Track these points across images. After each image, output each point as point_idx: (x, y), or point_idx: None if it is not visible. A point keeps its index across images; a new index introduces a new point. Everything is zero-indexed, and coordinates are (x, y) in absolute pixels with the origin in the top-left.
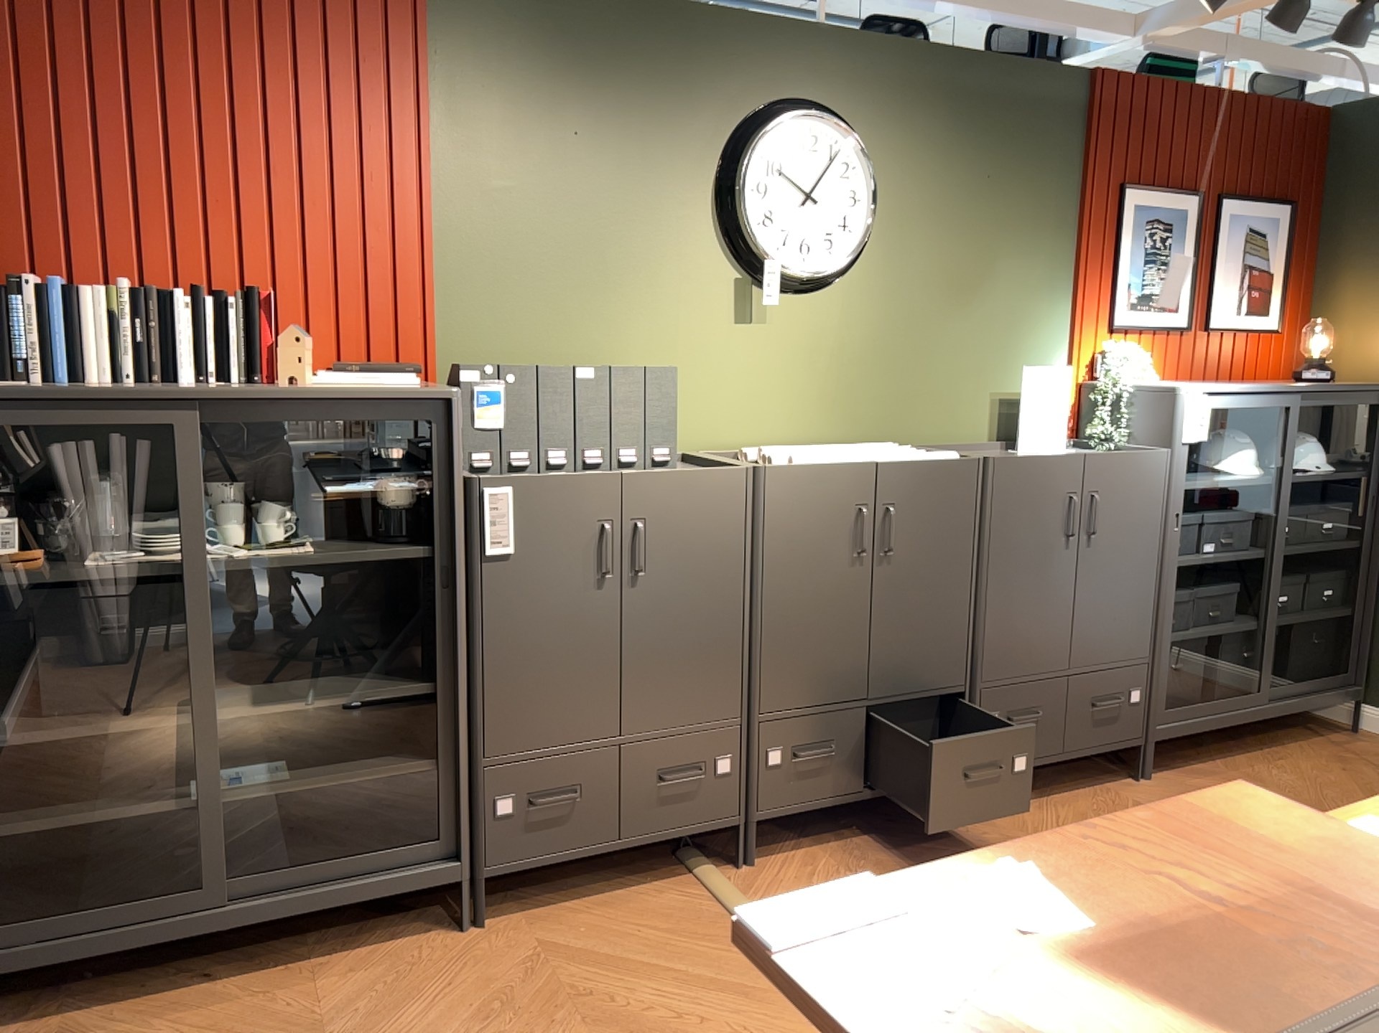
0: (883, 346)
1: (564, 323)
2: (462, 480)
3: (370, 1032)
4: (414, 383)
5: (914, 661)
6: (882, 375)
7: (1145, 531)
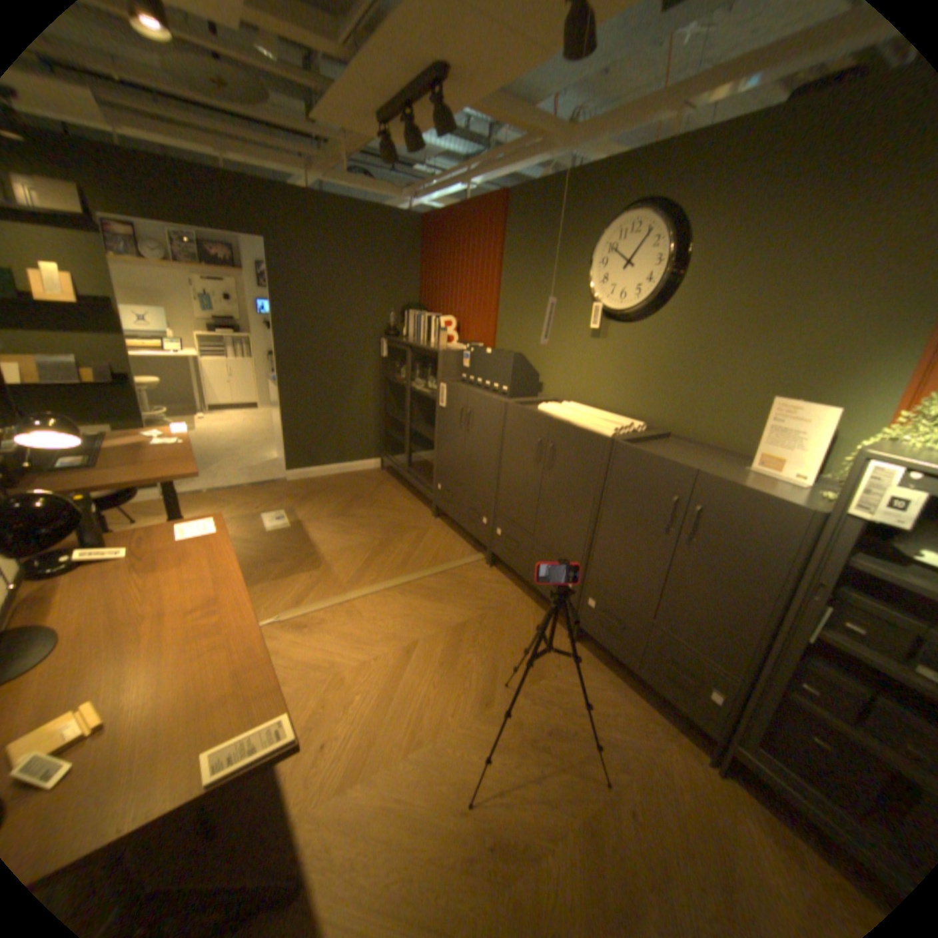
0: (676, 362)
1: (528, 333)
2: (443, 381)
3: (387, 511)
4: (461, 349)
5: (556, 534)
6: (671, 382)
7: (759, 568)
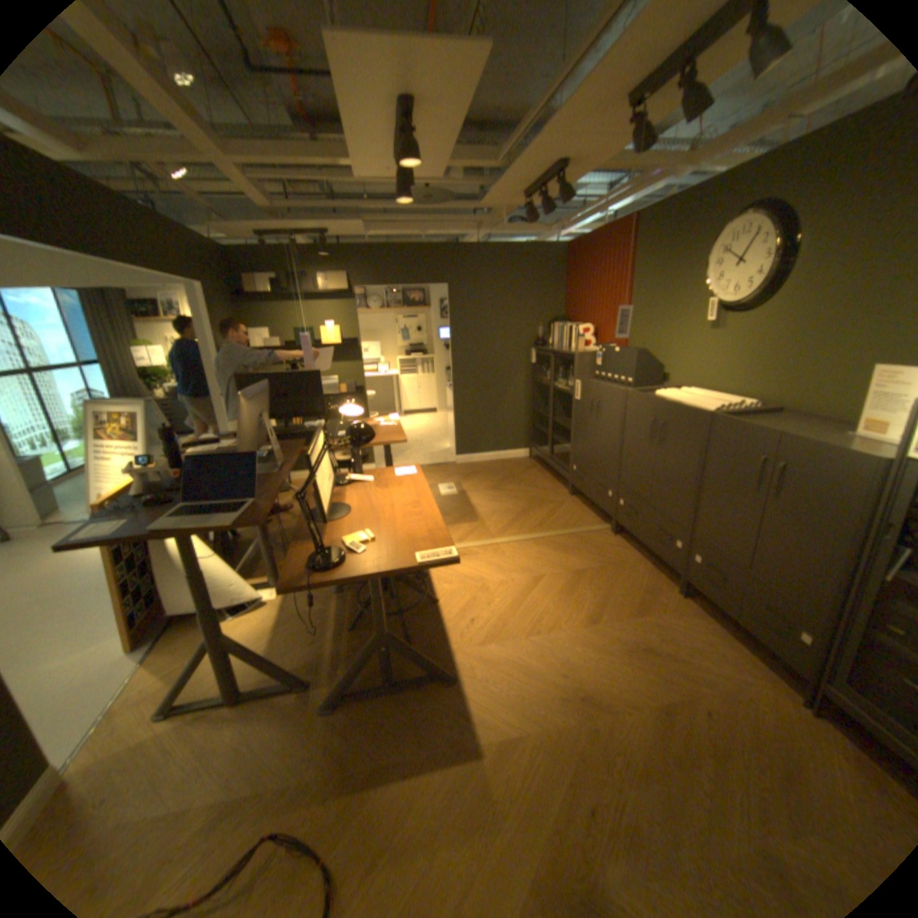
0: (789, 342)
1: (656, 330)
2: (578, 377)
3: (530, 487)
4: (596, 350)
5: (667, 499)
6: (785, 361)
7: (835, 515)
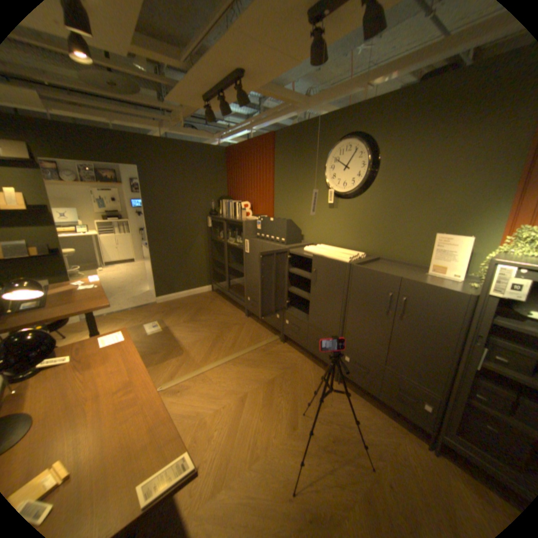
0: (378, 218)
1: (292, 208)
2: (246, 238)
3: (219, 315)
4: (255, 219)
5: (322, 320)
6: (376, 229)
7: (443, 330)
